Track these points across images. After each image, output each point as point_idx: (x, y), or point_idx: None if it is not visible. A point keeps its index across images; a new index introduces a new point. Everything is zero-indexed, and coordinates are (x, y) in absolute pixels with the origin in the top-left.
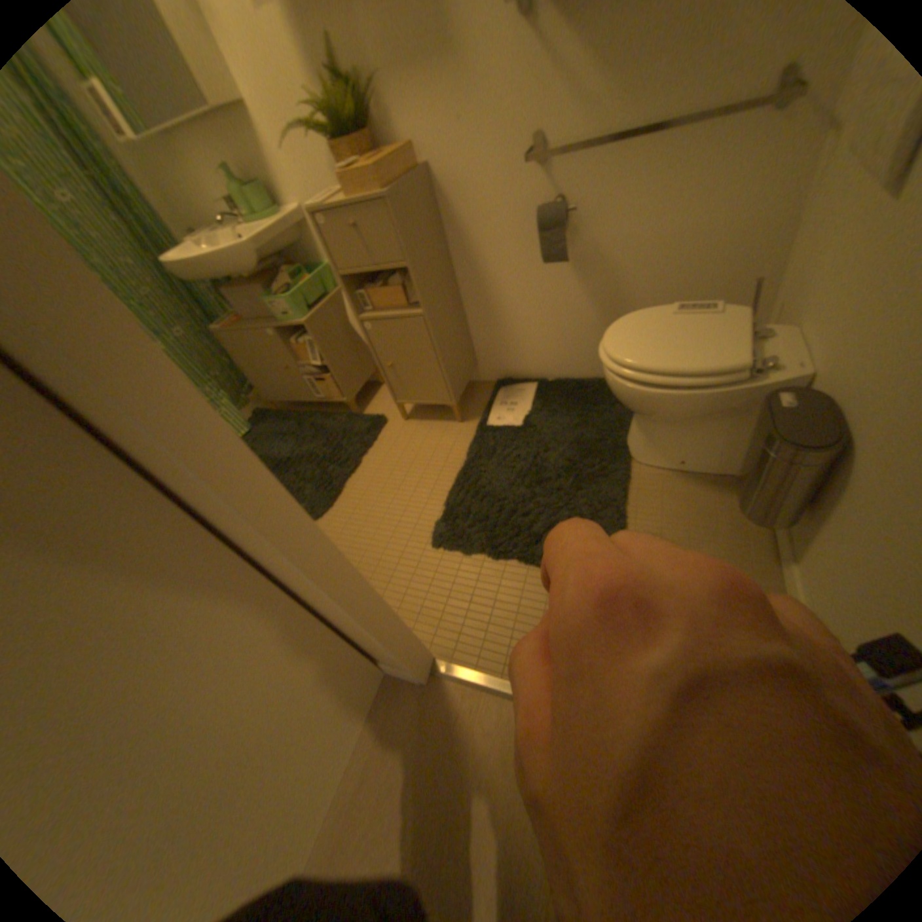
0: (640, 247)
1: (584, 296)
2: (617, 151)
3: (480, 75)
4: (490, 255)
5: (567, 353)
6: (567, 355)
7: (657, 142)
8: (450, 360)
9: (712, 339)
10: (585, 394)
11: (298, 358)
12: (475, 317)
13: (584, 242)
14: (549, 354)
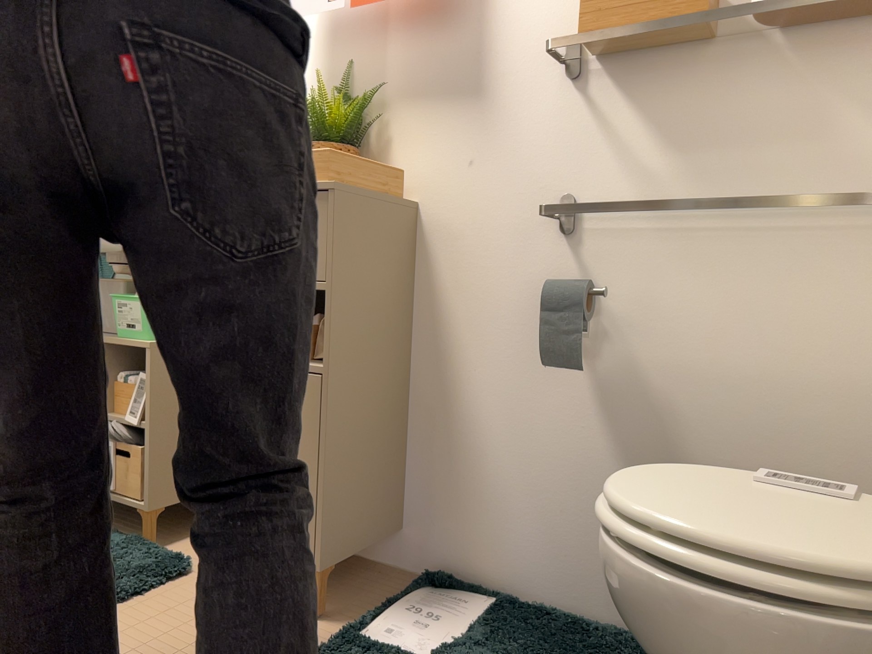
0: (709, 388)
1: (609, 451)
2: (675, 241)
3: (507, 127)
4: (469, 344)
5: (566, 556)
6: (566, 560)
7: (734, 242)
8: (343, 481)
9: (827, 525)
10: (581, 646)
11: (114, 409)
12: (421, 440)
13: (616, 357)
14: (532, 548)
